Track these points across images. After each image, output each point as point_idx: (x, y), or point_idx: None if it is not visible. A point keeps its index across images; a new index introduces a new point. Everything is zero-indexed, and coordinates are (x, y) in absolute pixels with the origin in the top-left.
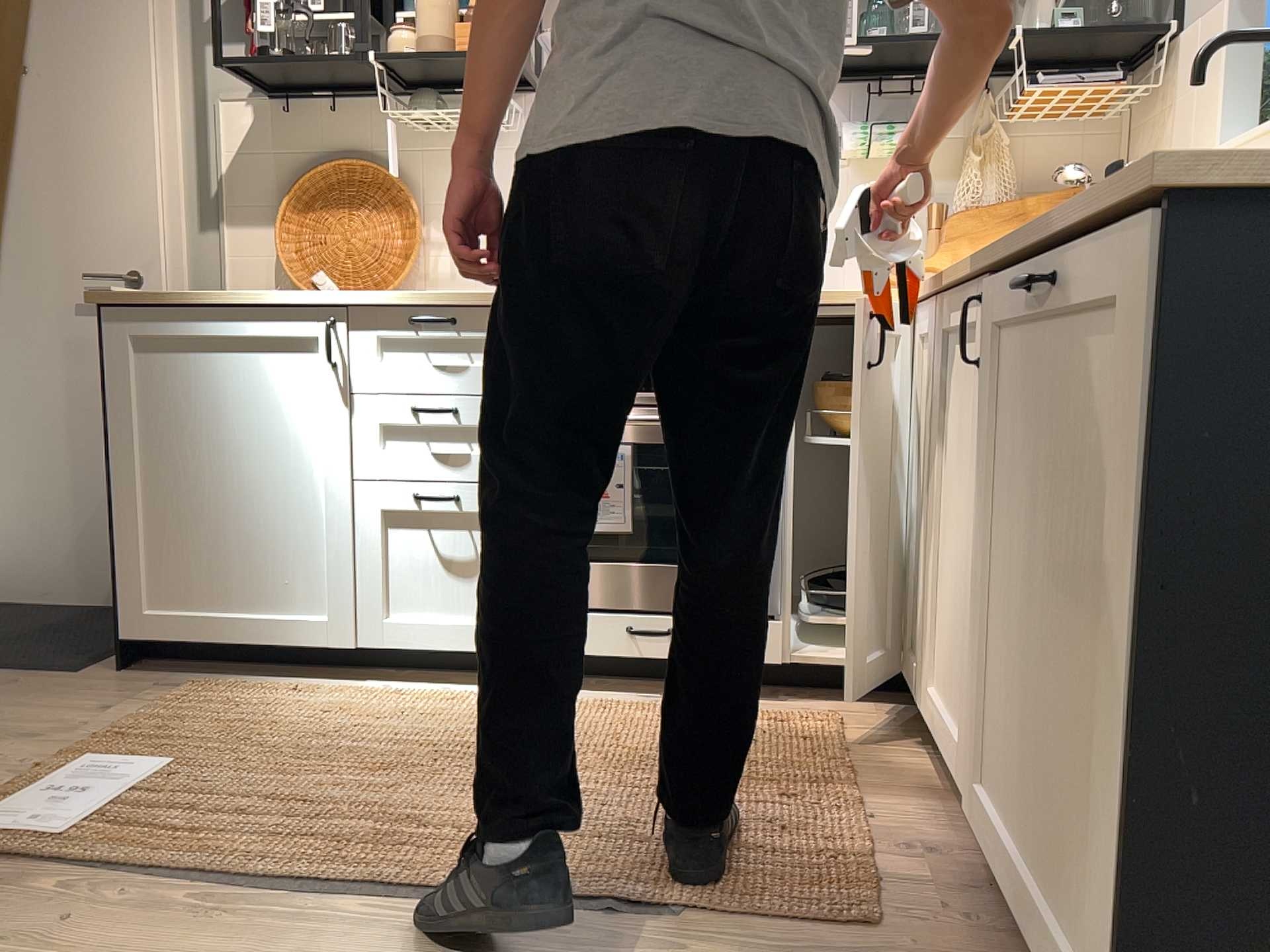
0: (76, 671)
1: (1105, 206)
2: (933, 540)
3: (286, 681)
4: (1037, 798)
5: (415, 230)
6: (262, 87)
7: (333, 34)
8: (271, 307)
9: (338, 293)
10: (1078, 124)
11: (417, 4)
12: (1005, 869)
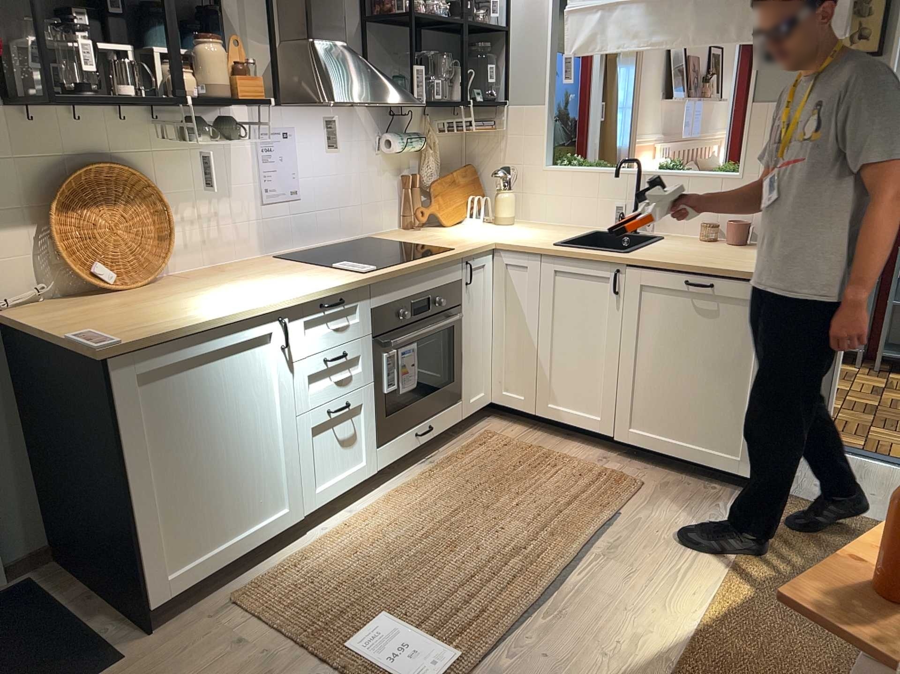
0: (120, 657)
1: (739, 271)
2: (543, 349)
3: (269, 562)
4: (678, 423)
5: (172, 219)
6: (15, 100)
7: (122, 68)
8: (243, 321)
9: (284, 300)
10: (457, 132)
11: (205, 56)
12: (656, 448)
